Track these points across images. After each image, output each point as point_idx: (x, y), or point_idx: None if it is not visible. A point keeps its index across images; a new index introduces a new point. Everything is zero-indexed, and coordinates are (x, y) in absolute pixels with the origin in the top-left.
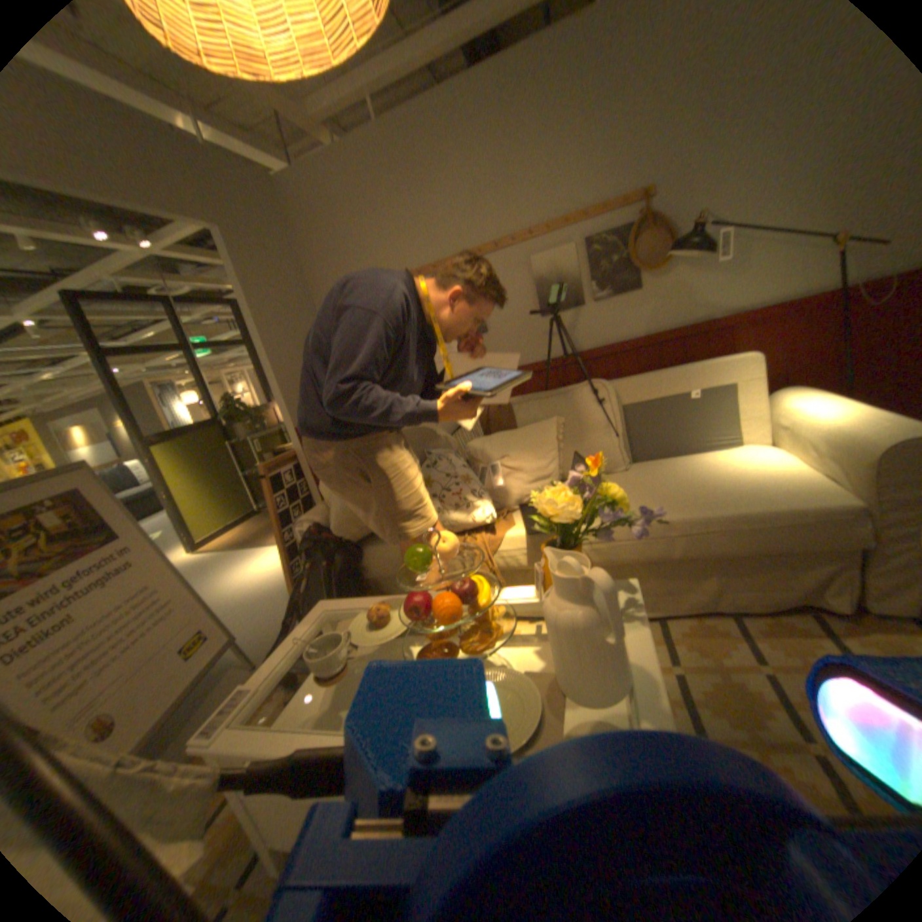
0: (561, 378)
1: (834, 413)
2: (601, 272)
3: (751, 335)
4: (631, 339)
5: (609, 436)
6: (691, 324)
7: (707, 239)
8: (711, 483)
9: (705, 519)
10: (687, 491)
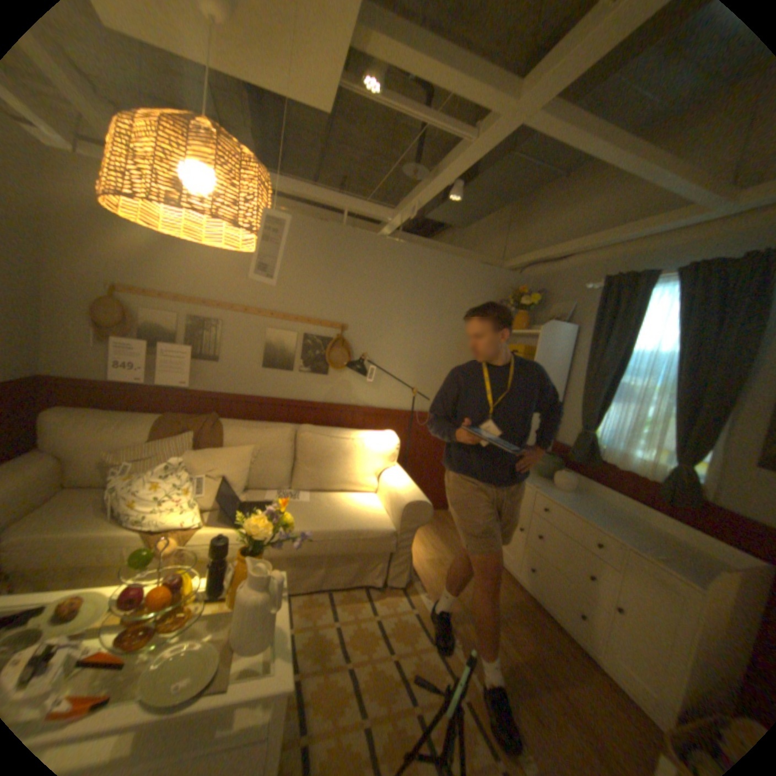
0: (262, 413)
1: (394, 479)
2: (307, 358)
3: (372, 422)
4: (313, 403)
5: (285, 466)
6: (346, 406)
7: (363, 369)
8: (335, 509)
9: (327, 533)
10: (322, 513)
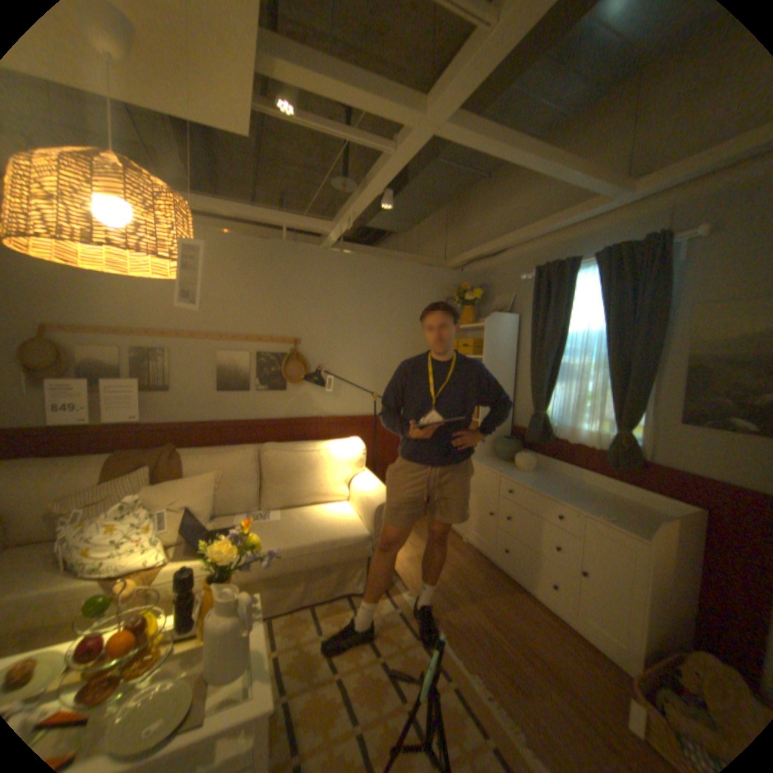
0: (223, 437)
1: (364, 484)
2: (263, 376)
3: (337, 430)
4: (275, 420)
5: (252, 487)
6: (310, 418)
7: (321, 380)
8: (308, 522)
9: (301, 548)
10: (294, 528)
